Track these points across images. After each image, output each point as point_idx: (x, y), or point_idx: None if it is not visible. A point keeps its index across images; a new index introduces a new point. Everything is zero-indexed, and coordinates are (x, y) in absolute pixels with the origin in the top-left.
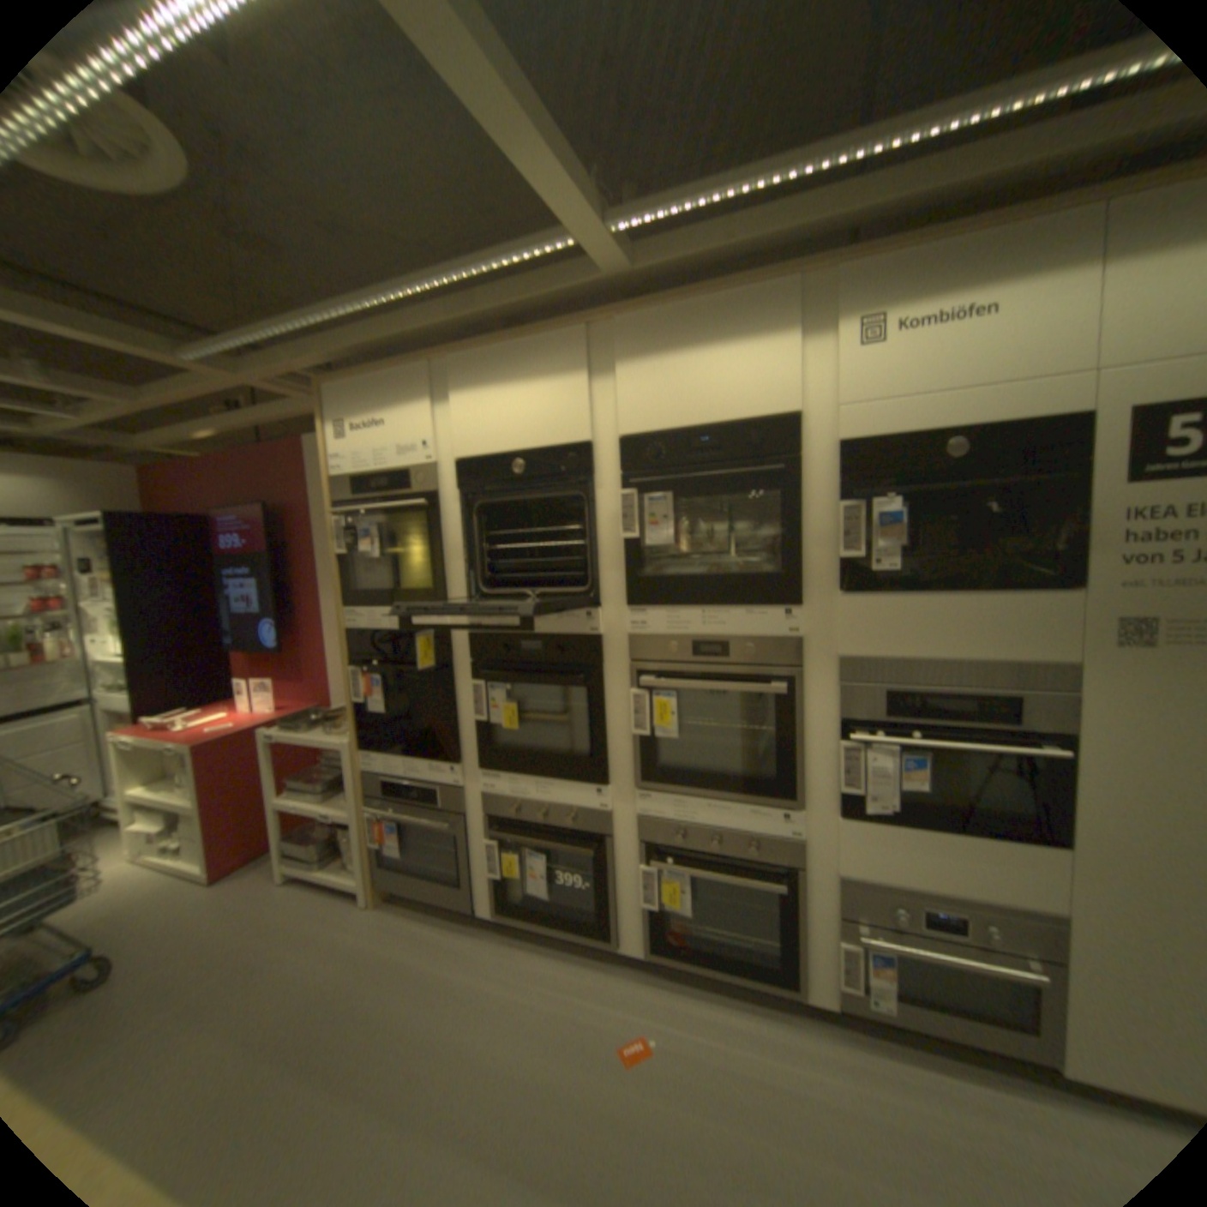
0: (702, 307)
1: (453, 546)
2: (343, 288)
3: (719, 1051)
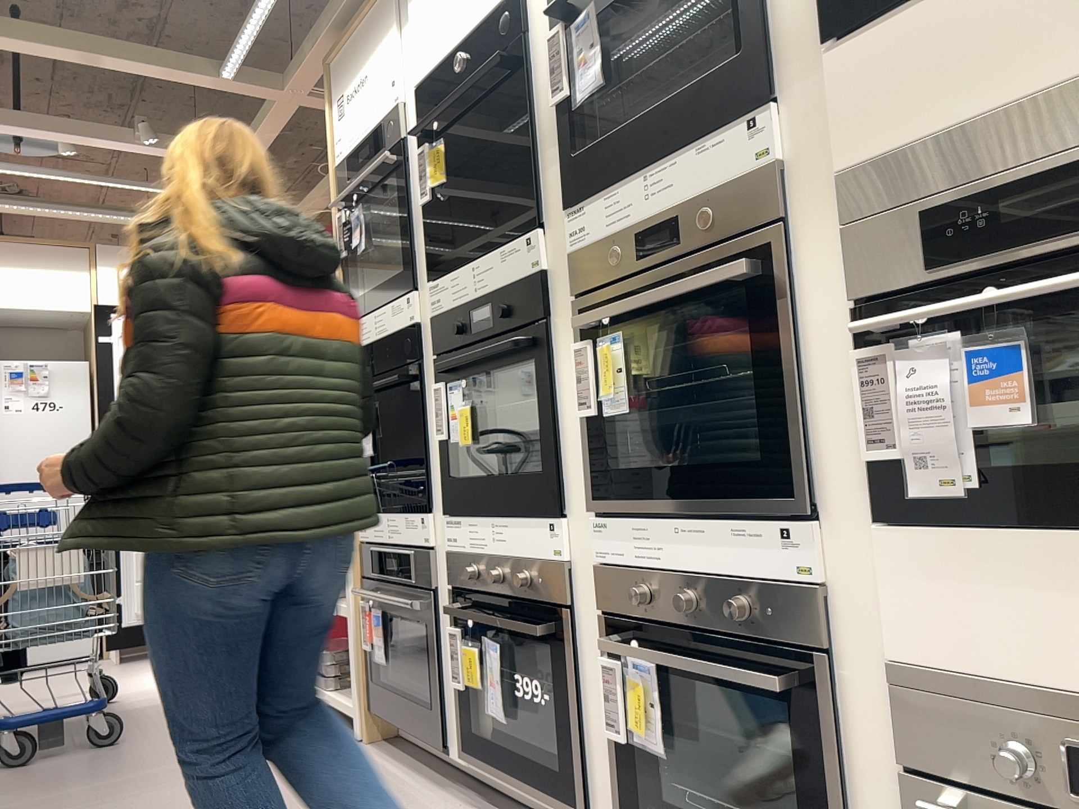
0: None
1: (419, 203)
2: None
3: None
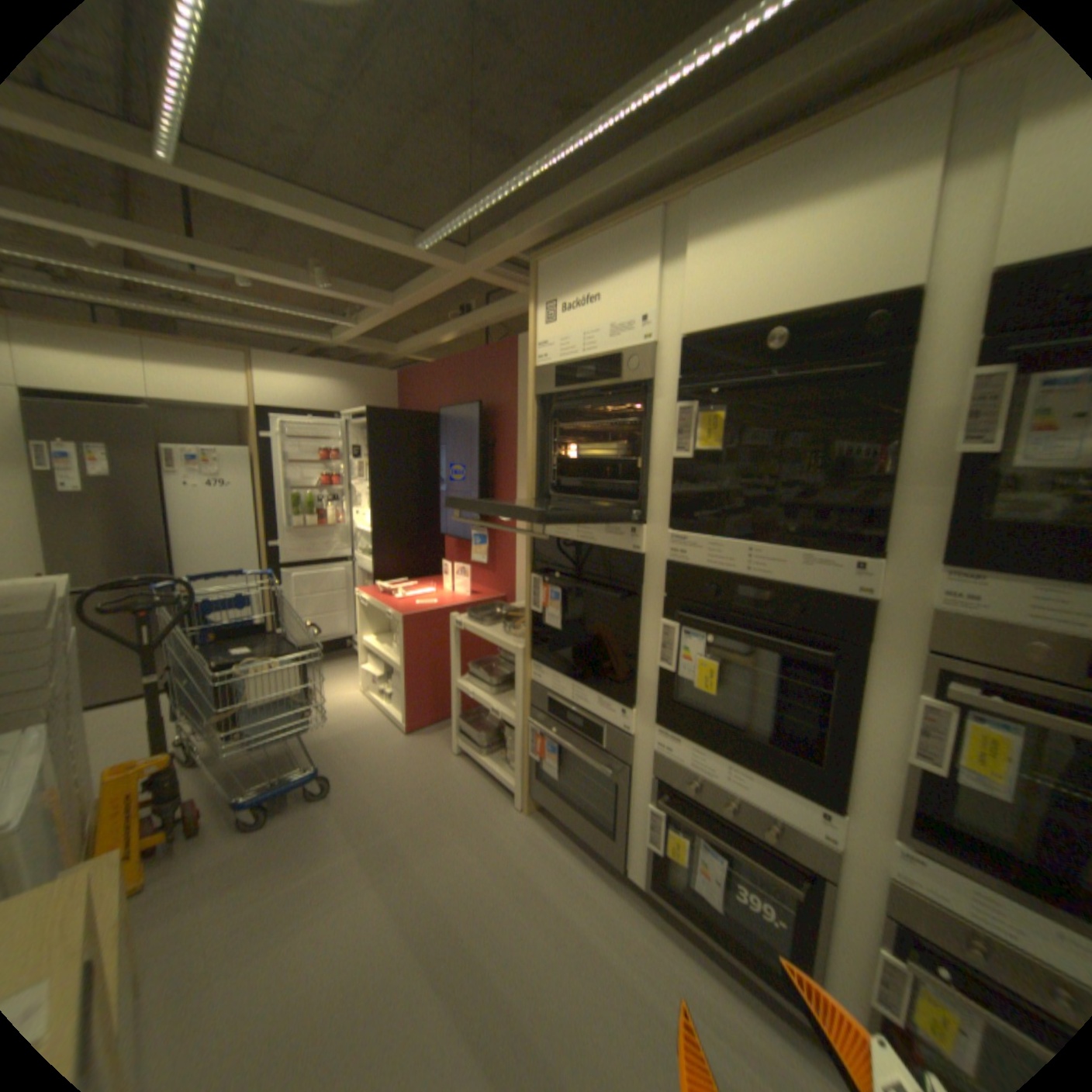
0: None
1: (664, 449)
2: (575, 120)
3: None
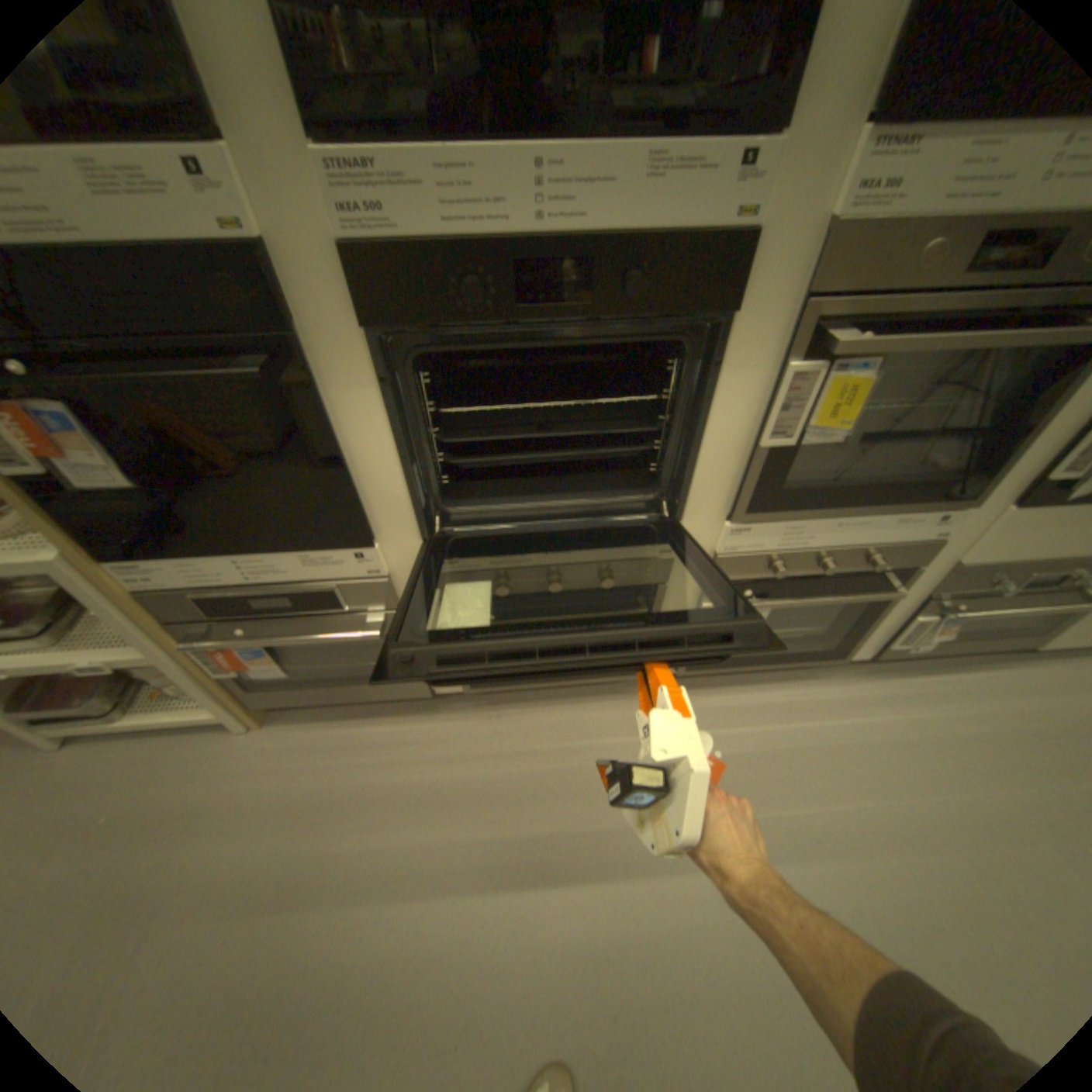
0: None
1: None
2: None
3: (774, 731)
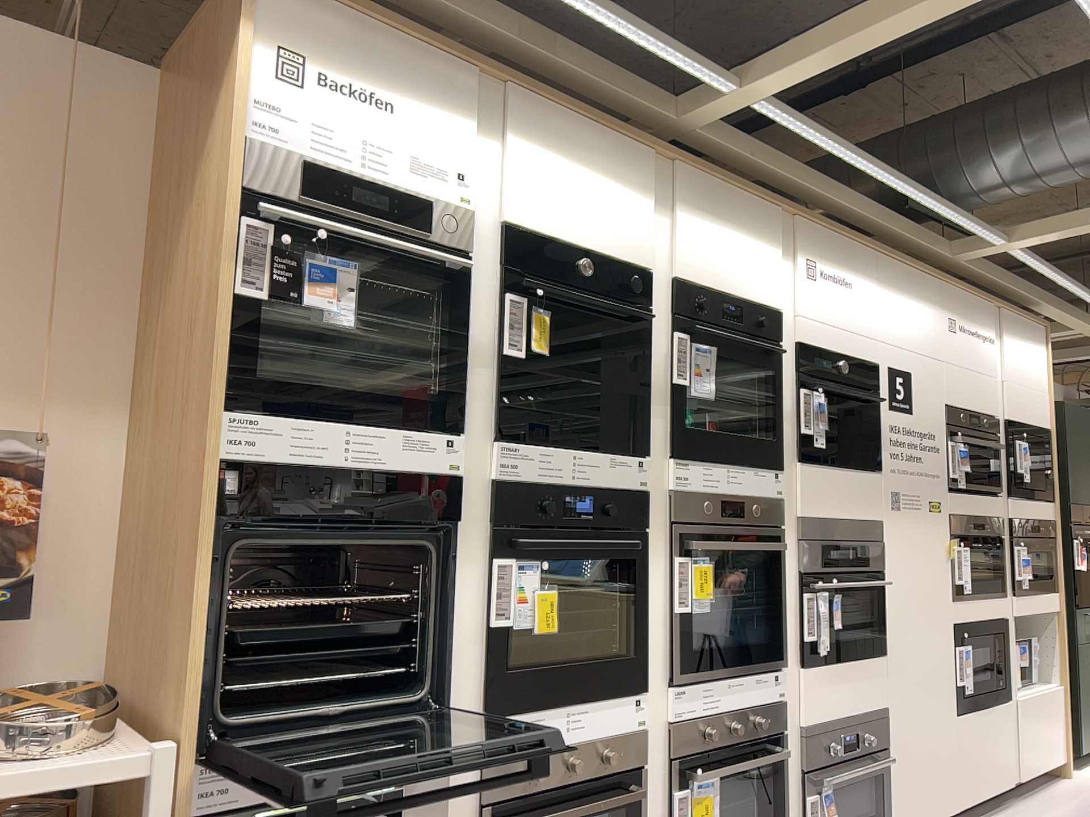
0: (726, 204)
1: (485, 344)
2: None
3: None
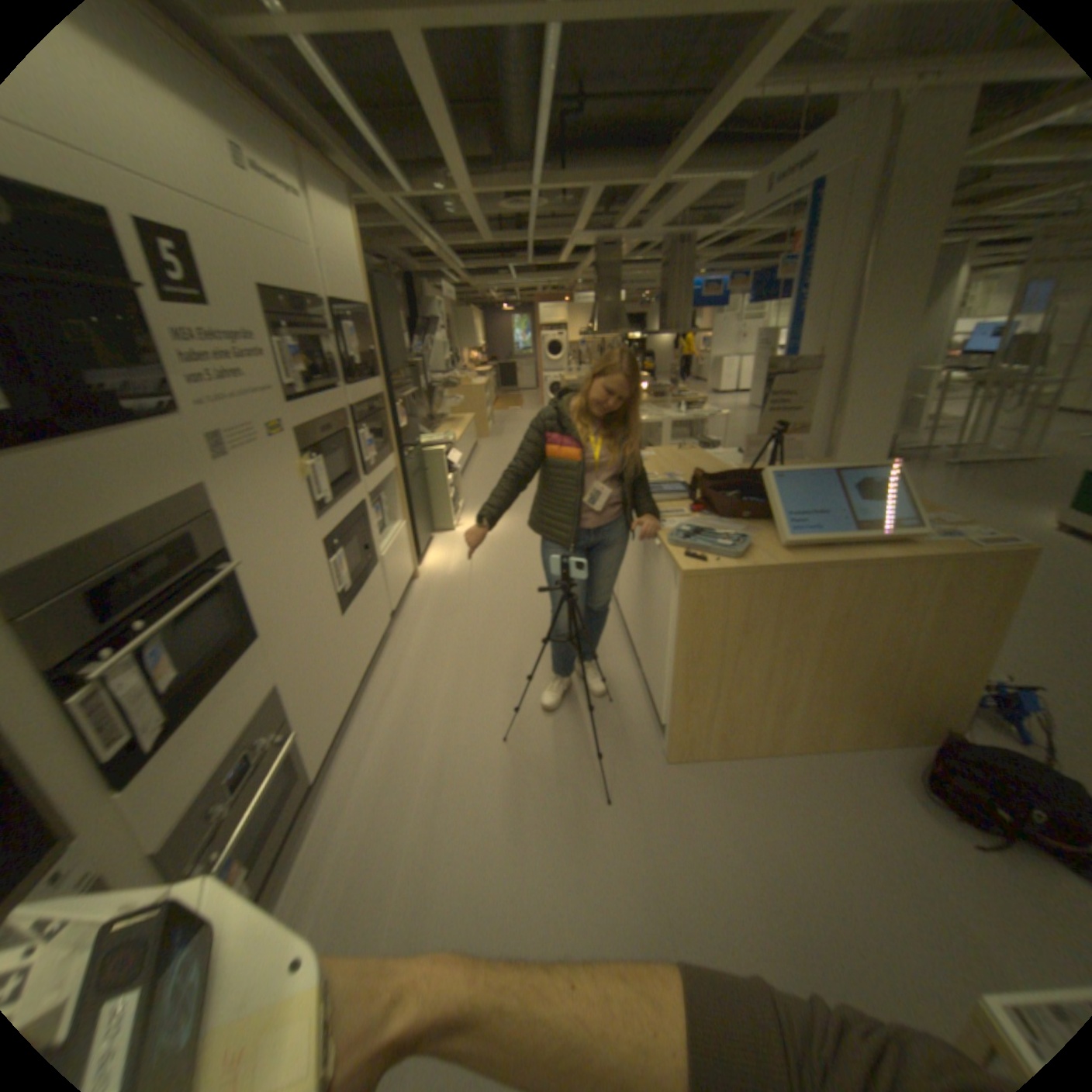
0: None
1: None
2: None
3: None
